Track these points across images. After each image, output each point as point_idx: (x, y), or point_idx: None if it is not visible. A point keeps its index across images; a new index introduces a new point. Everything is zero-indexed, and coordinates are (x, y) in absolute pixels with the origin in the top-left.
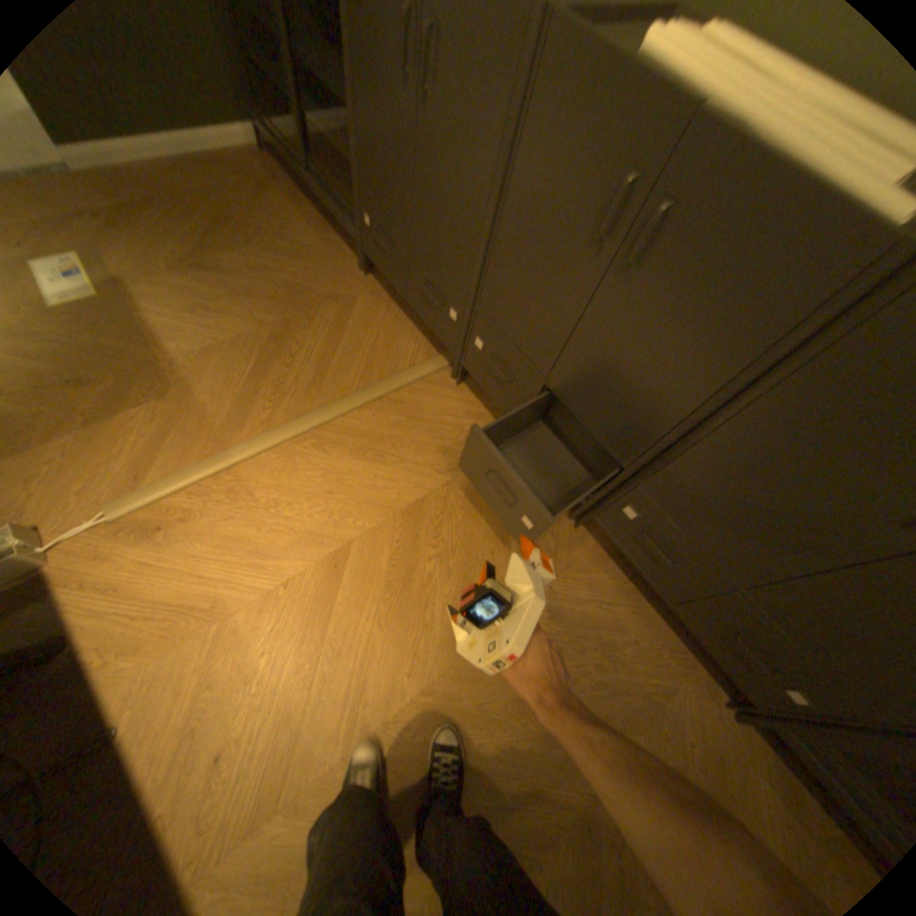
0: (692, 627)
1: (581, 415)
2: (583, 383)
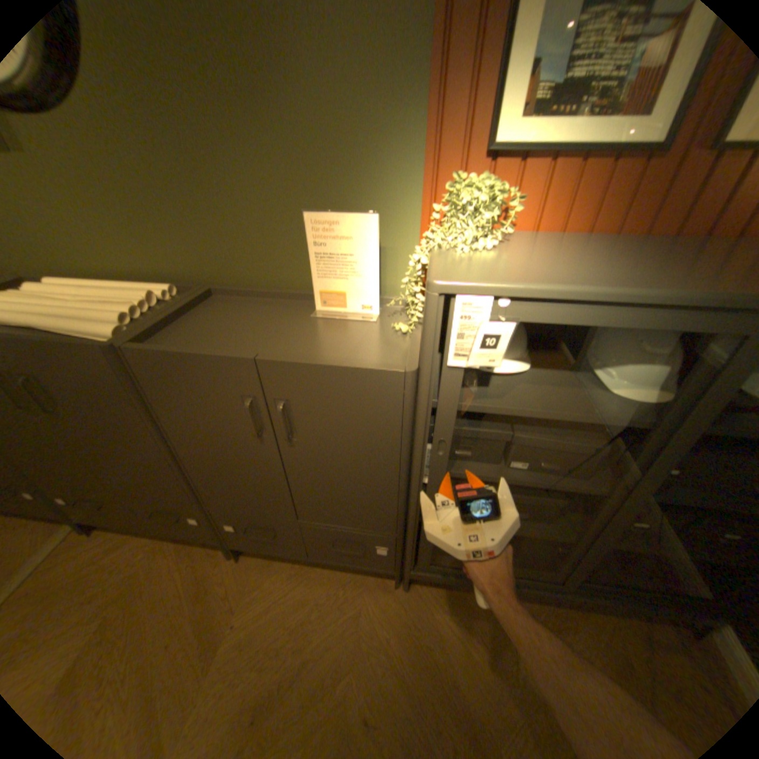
0: (325, 562)
1: (143, 497)
2: (120, 480)
